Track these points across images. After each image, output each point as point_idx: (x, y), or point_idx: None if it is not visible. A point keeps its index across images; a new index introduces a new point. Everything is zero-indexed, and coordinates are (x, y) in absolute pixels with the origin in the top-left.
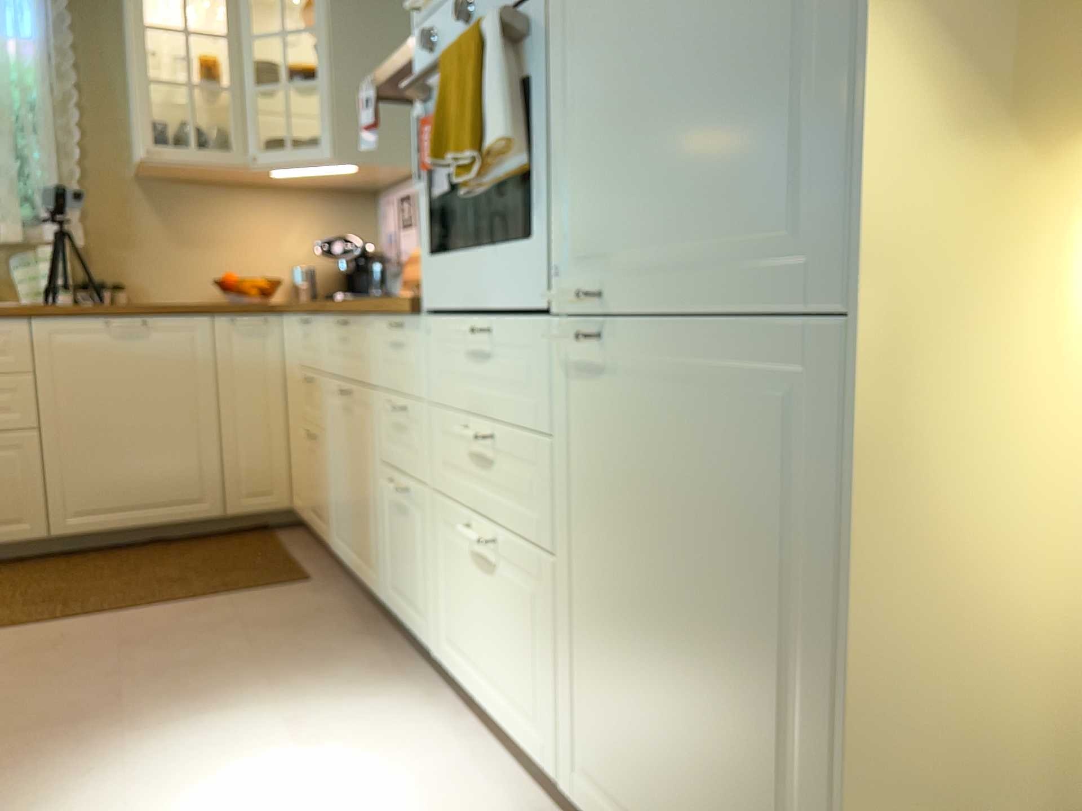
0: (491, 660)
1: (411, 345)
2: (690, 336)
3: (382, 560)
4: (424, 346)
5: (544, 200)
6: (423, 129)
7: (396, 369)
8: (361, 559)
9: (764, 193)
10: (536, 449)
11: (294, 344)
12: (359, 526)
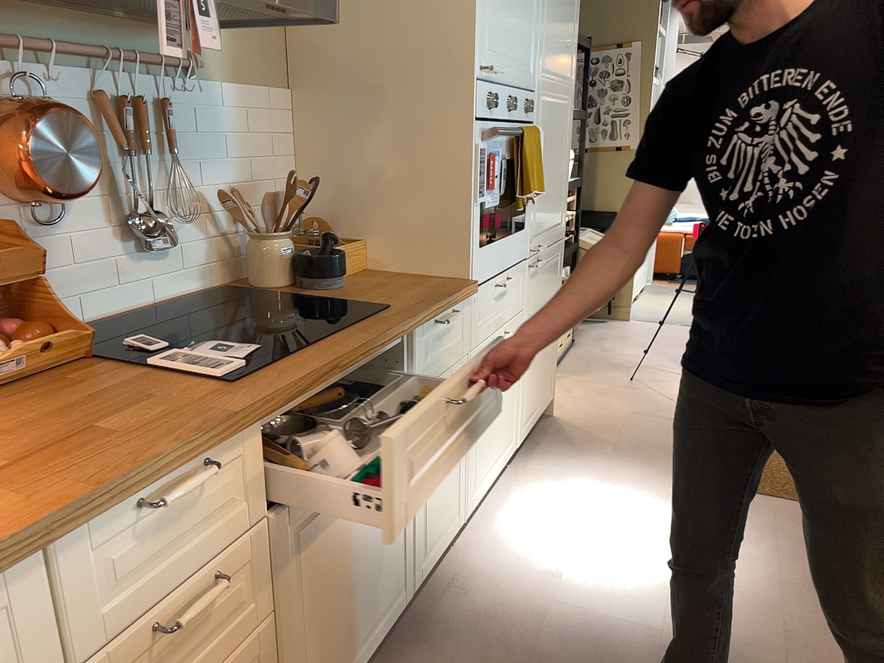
0: (496, 448)
1: (458, 321)
2: (549, 251)
3: (412, 557)
4: (468, 314)
5: (527, 212)
6: (484, 161)
7: (440, 354)
8: (376, 620)
9: (559, 212)
10: (518, 319)
11: (30, 643)
12: (376, 586)
